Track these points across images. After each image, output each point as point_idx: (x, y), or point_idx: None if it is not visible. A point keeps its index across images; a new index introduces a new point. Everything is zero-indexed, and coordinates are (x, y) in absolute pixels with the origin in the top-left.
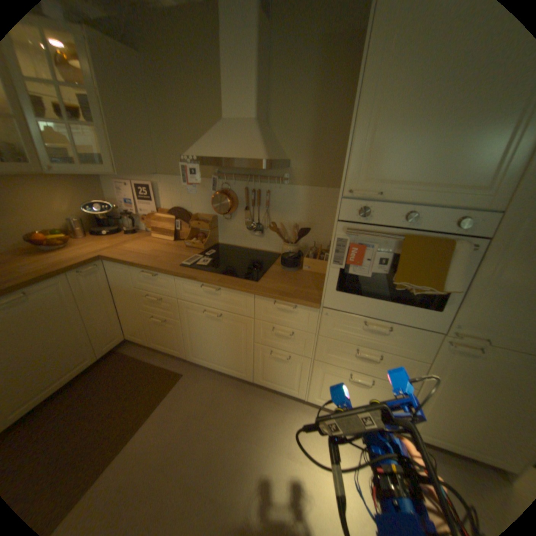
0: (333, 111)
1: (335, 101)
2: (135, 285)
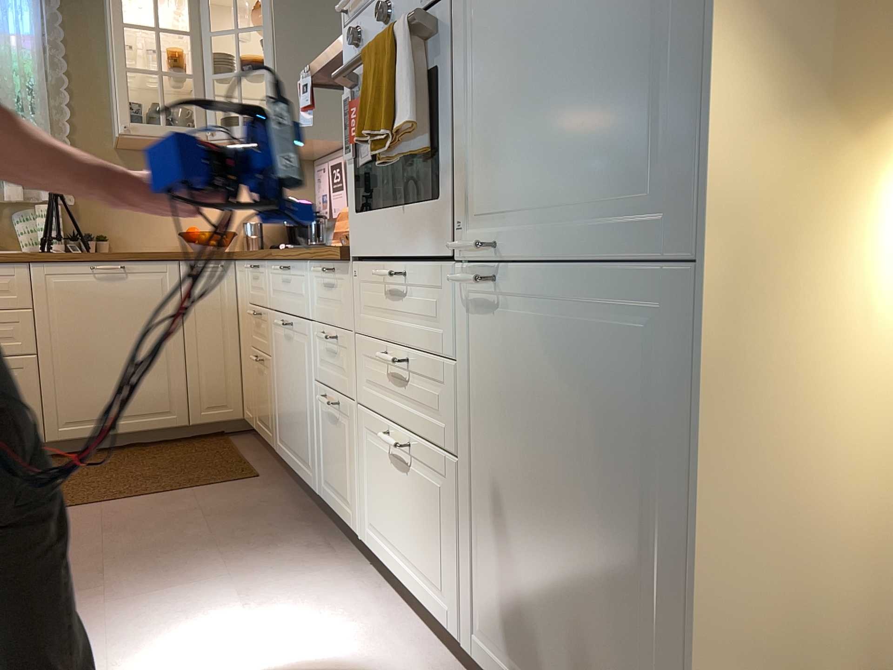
0: None
1: None
2: (248, 296)
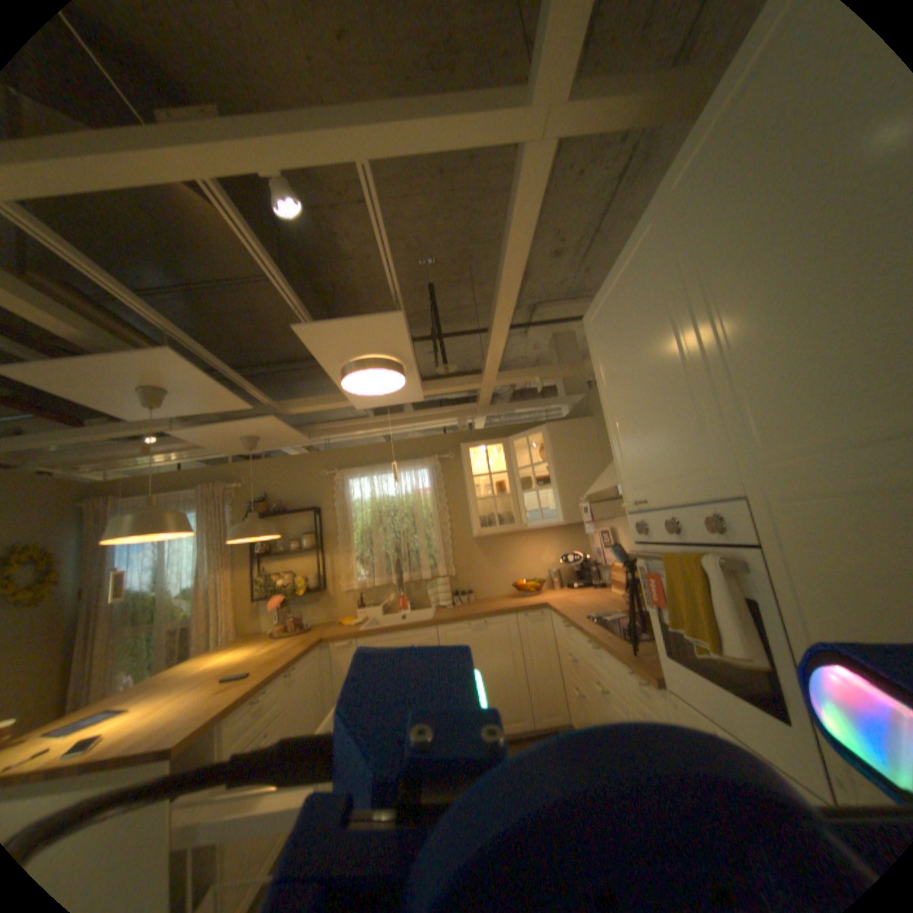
0: None
1: None
2: (564, 641)
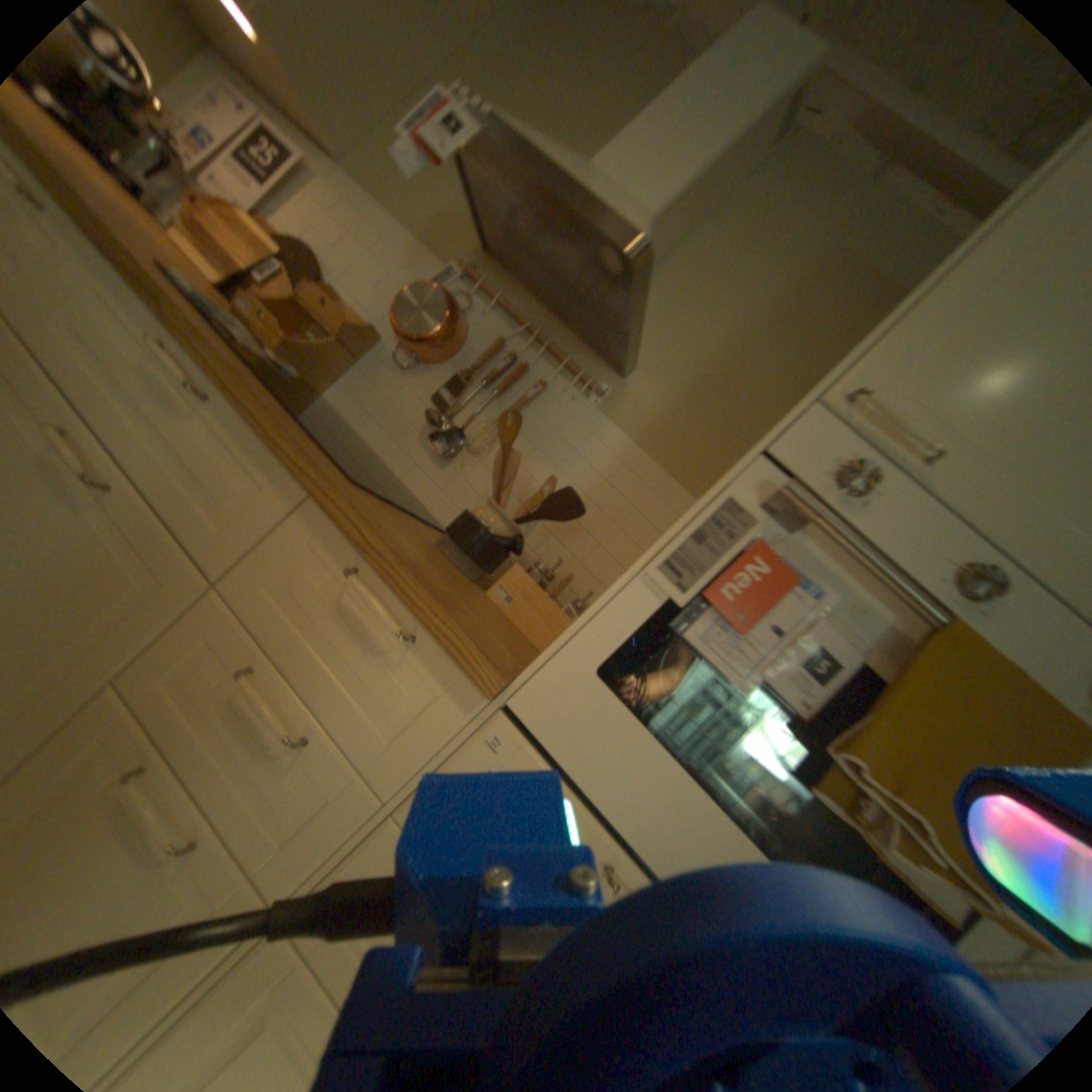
0: (779, 358)
1: (792, 346)
2: None
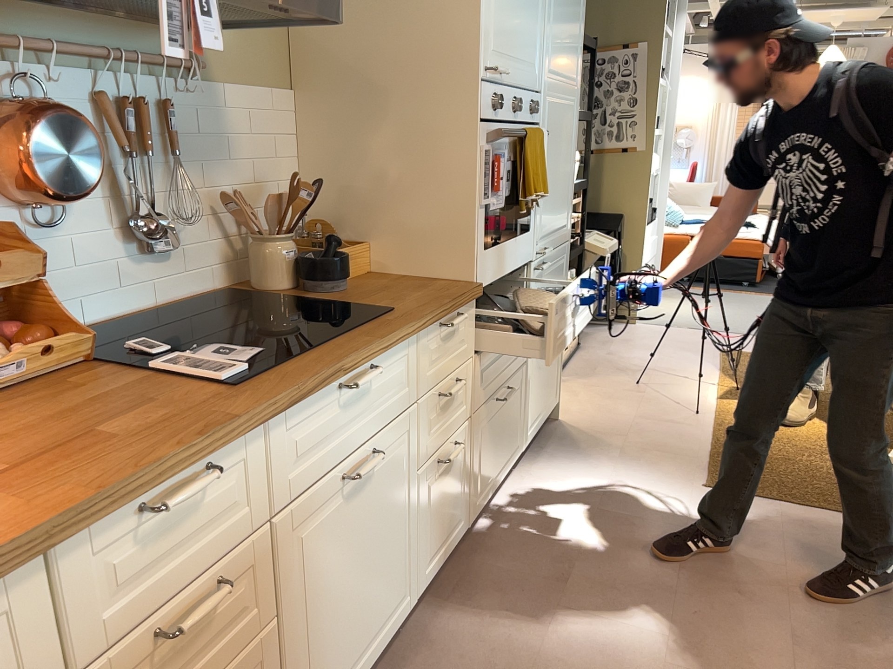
0: None
1: None
2: (88, 646)
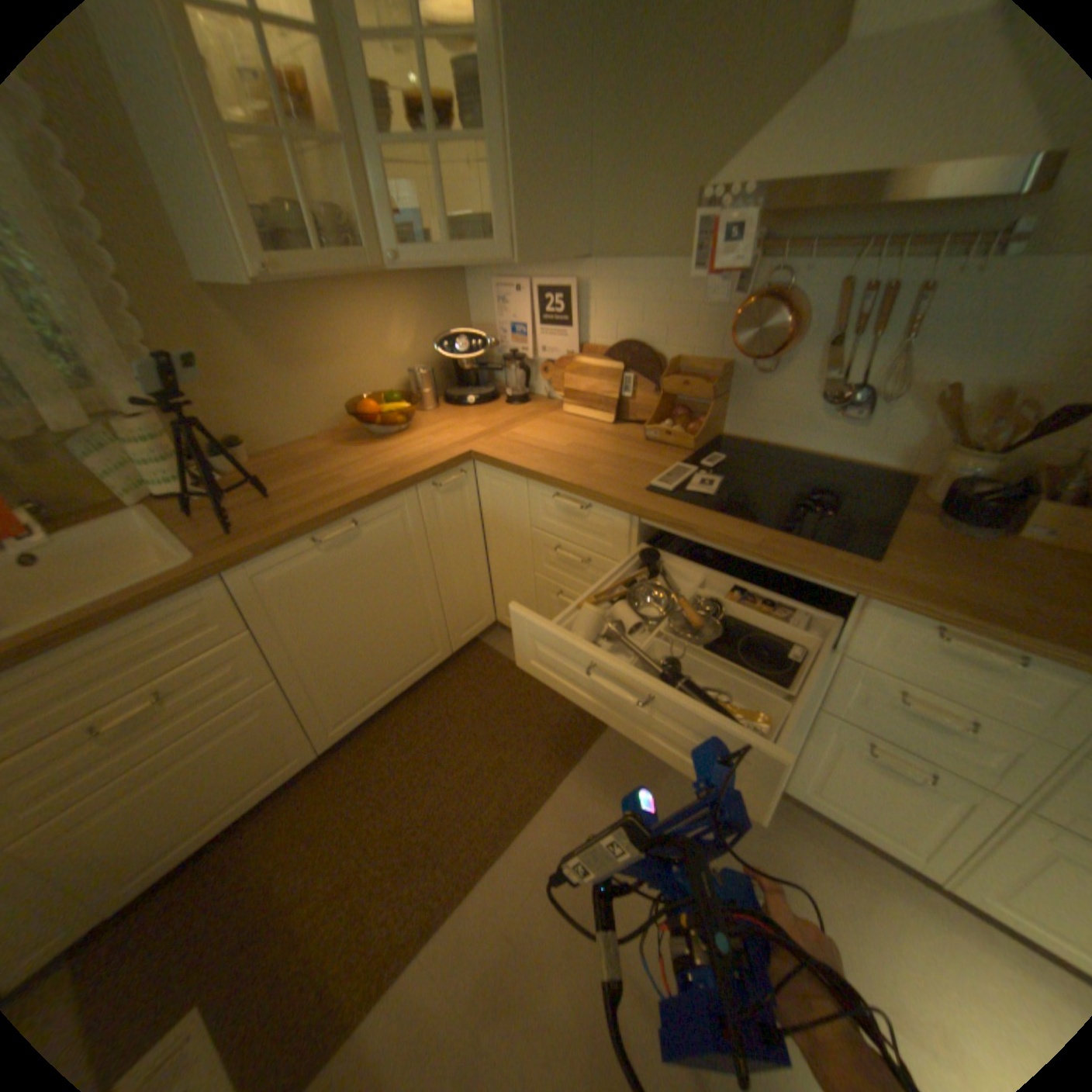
0: None
1: None
2: (535, 522)
